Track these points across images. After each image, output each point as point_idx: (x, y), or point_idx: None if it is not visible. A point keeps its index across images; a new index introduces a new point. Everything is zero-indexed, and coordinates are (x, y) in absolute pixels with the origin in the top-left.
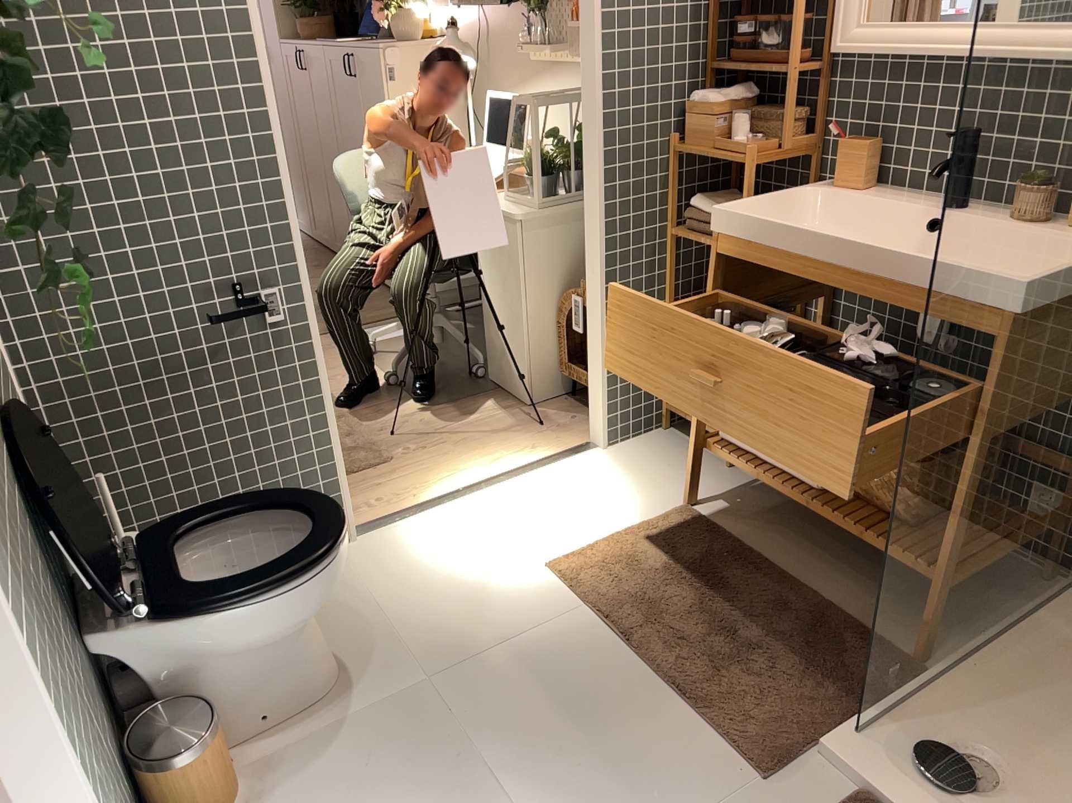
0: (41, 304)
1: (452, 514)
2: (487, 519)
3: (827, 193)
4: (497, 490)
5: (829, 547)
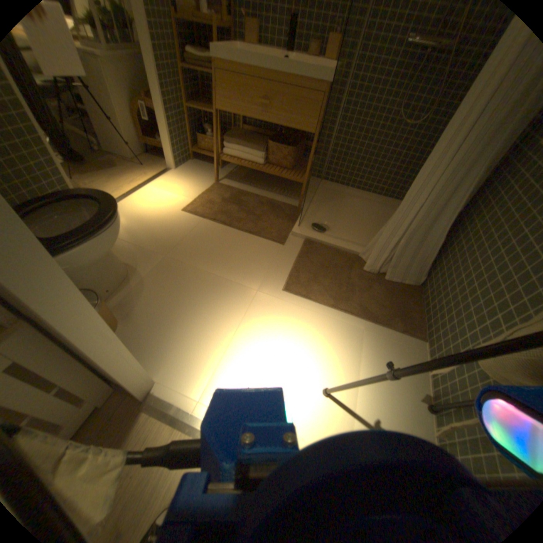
0: None
1: (128, 201)
2: (144, 200)
3: (243, 44)
4: (141, 189)
5: (262, 185)
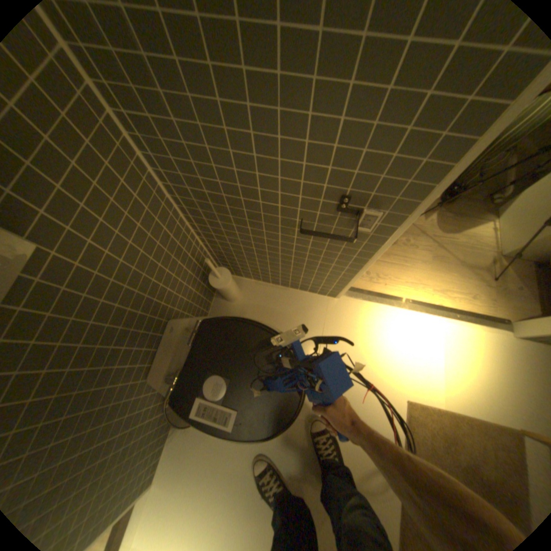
0: (169, 146)
1: (393, 317)
2: (407, 337)
3: None
4: (429, 318)
5: None
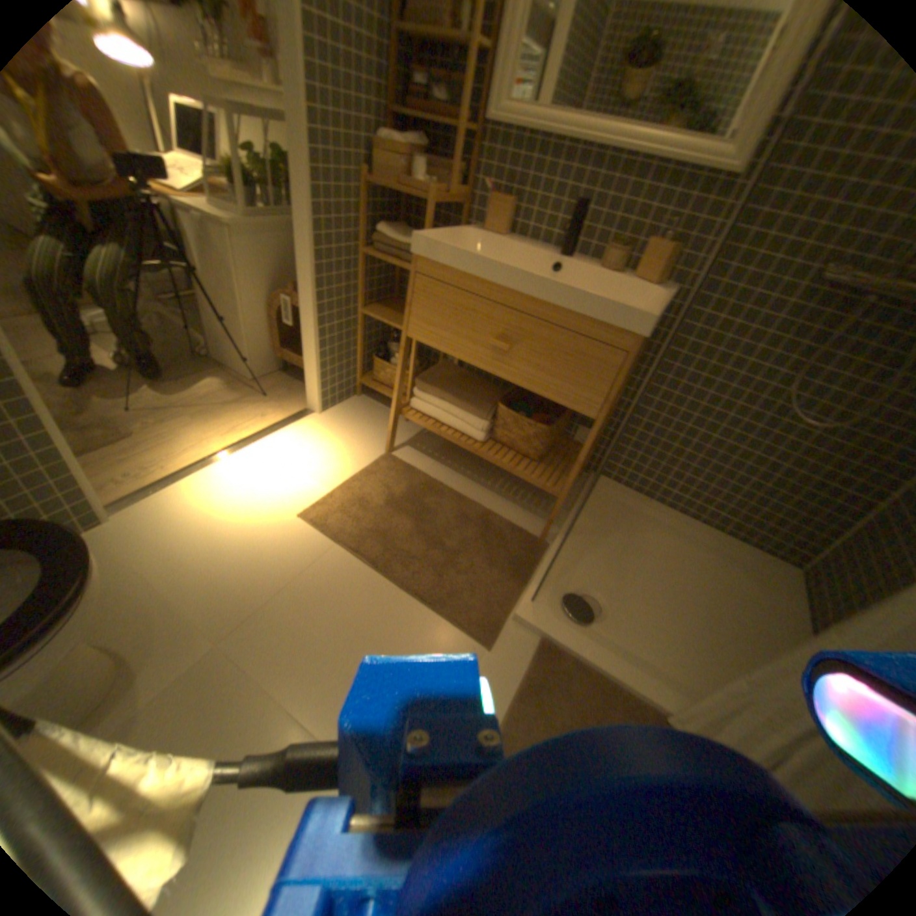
0: None
1: (203, 478)
2: (236, 479)
3: (480, 232)
4: (240, 453)
5: (476, 471)
